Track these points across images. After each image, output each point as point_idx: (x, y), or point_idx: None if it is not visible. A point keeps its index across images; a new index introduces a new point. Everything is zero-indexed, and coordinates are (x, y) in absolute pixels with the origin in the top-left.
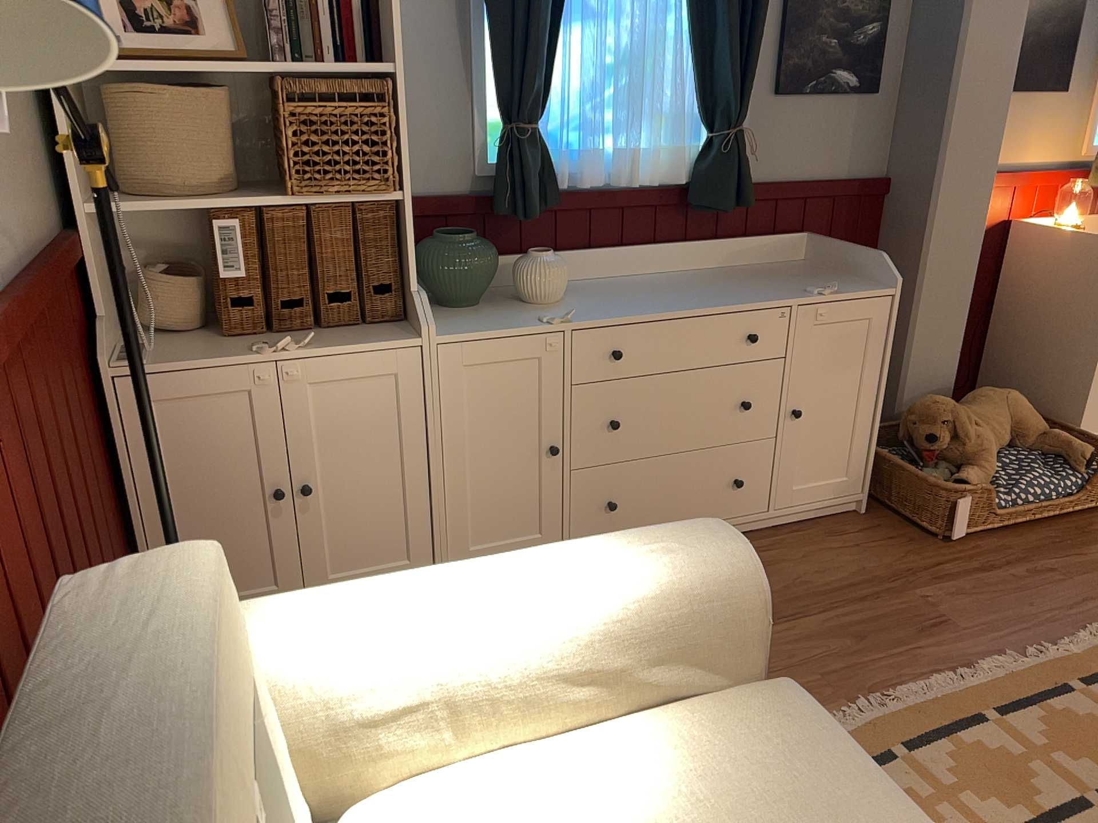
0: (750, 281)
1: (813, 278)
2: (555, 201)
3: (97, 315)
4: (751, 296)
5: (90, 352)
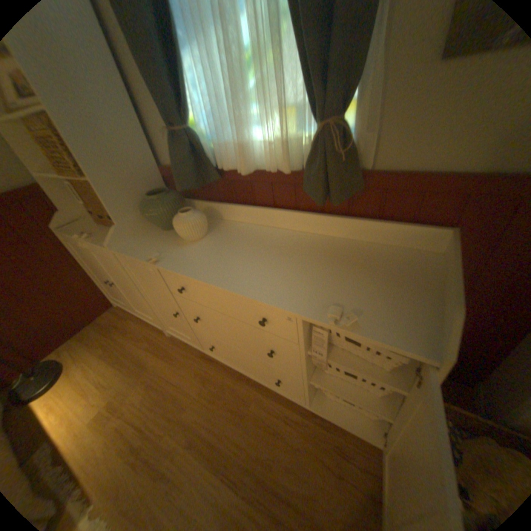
0: (326, 266)
1: (387, 288)
2: (218, 175)
3: (58, 209)
4: (283, 287)
5: (47, 223)
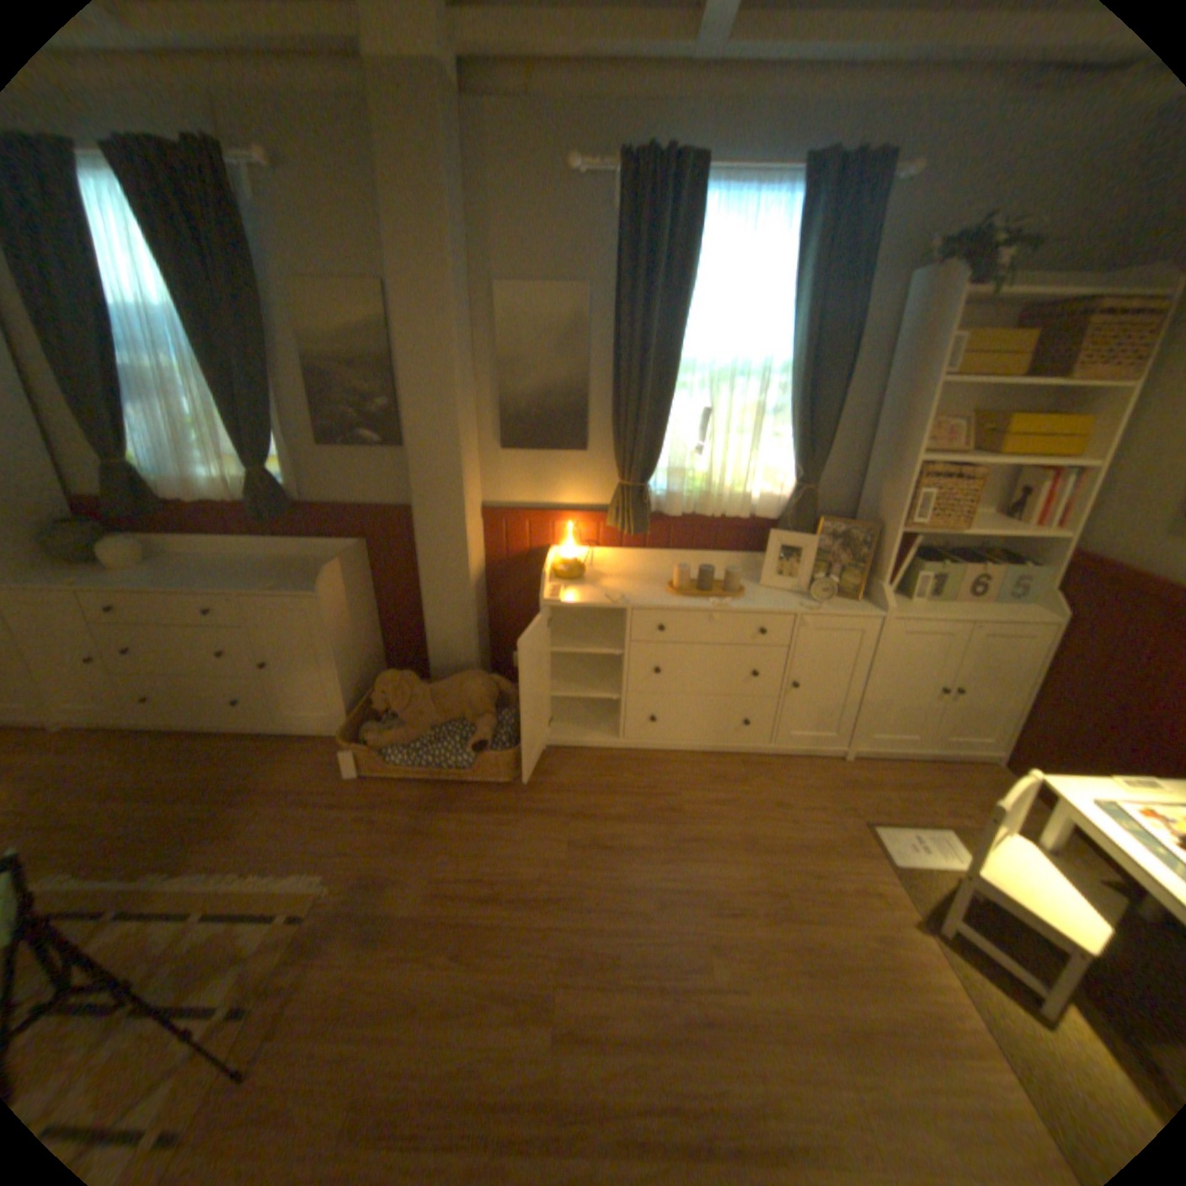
0: (267, 571)
1: (307, 575)
2: (157, 506)
3: None
4: (223, 583)
5: None
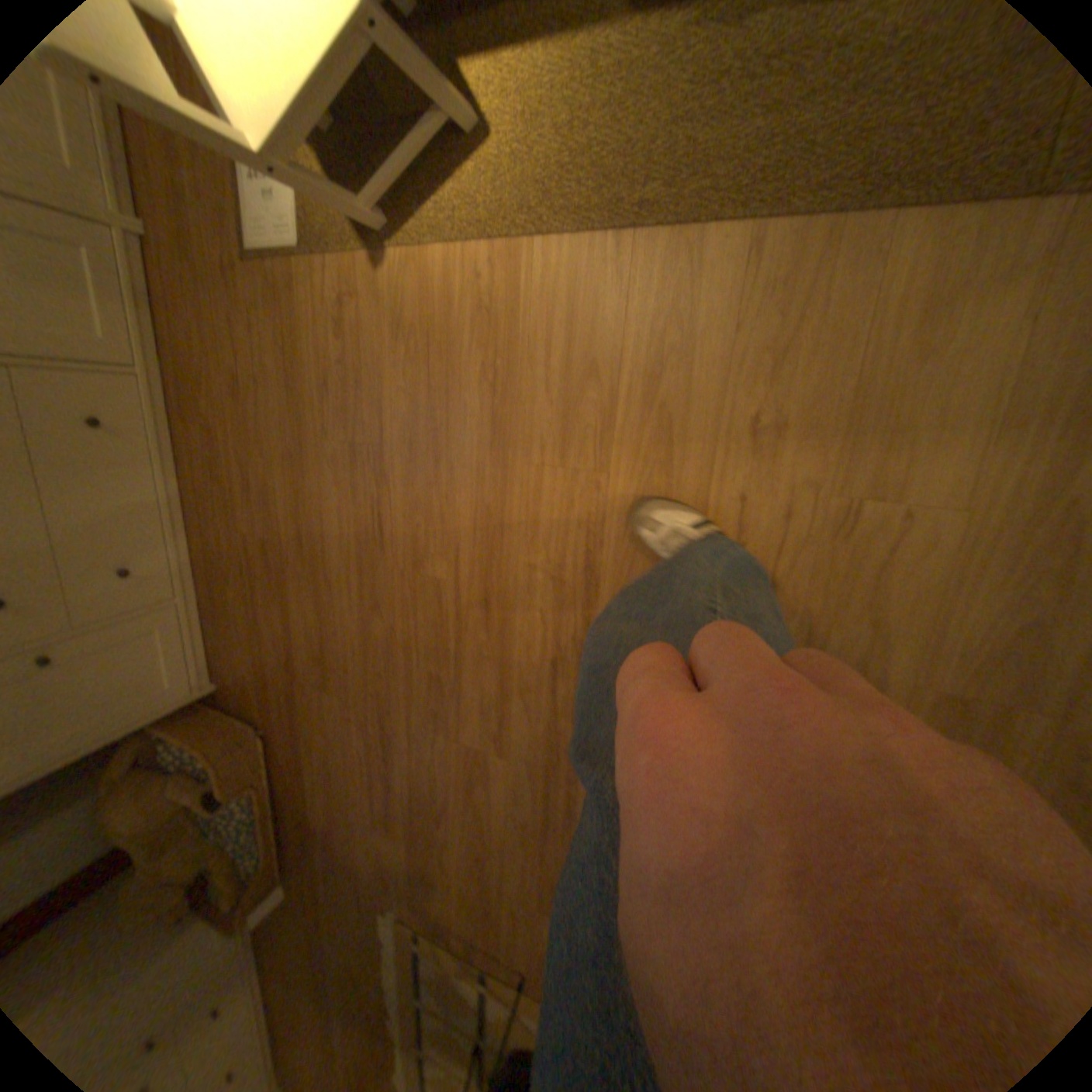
0: None
1: None
2: None
3: None
4: None
5: None
